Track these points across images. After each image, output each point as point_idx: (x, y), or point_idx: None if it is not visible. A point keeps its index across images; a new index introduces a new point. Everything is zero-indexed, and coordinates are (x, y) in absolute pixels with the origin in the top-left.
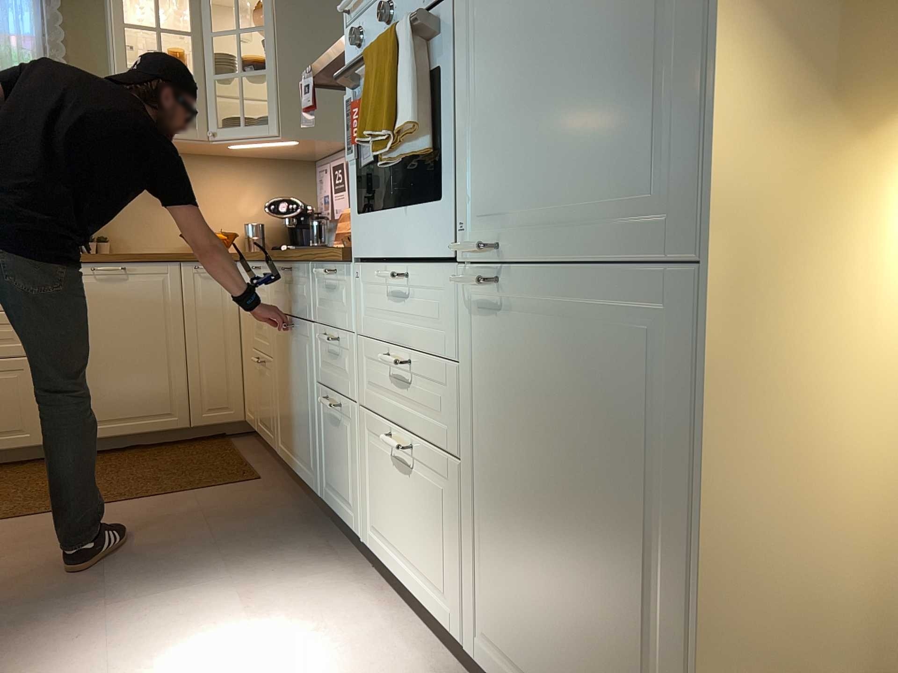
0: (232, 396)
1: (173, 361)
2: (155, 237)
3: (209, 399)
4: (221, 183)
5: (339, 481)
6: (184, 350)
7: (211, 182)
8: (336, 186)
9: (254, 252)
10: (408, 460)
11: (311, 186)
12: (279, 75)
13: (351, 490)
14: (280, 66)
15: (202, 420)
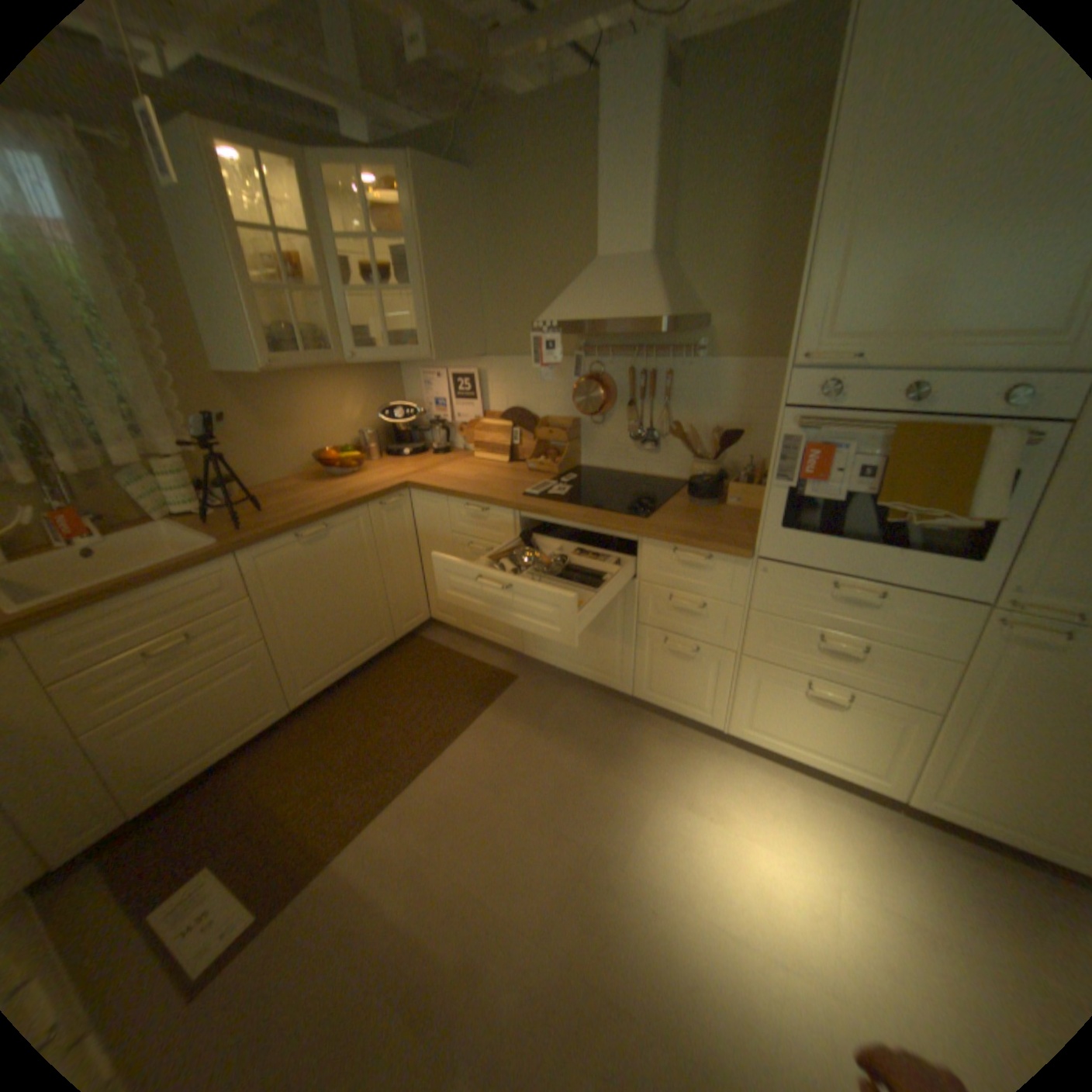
0: (420, 604)
1: (376, 595)
2: (276, 464)
3: (406, 613)
4: (324, 394)
5: (680, 692)
6: (382, 582)
7: (315, 395)
8: (458, 395)
9: (375, 460)
10: (851, 704)
11: (398, 383)
12: (422, 293)
13: (704, 700)
14: (420, 281)
15: (403, 632)
